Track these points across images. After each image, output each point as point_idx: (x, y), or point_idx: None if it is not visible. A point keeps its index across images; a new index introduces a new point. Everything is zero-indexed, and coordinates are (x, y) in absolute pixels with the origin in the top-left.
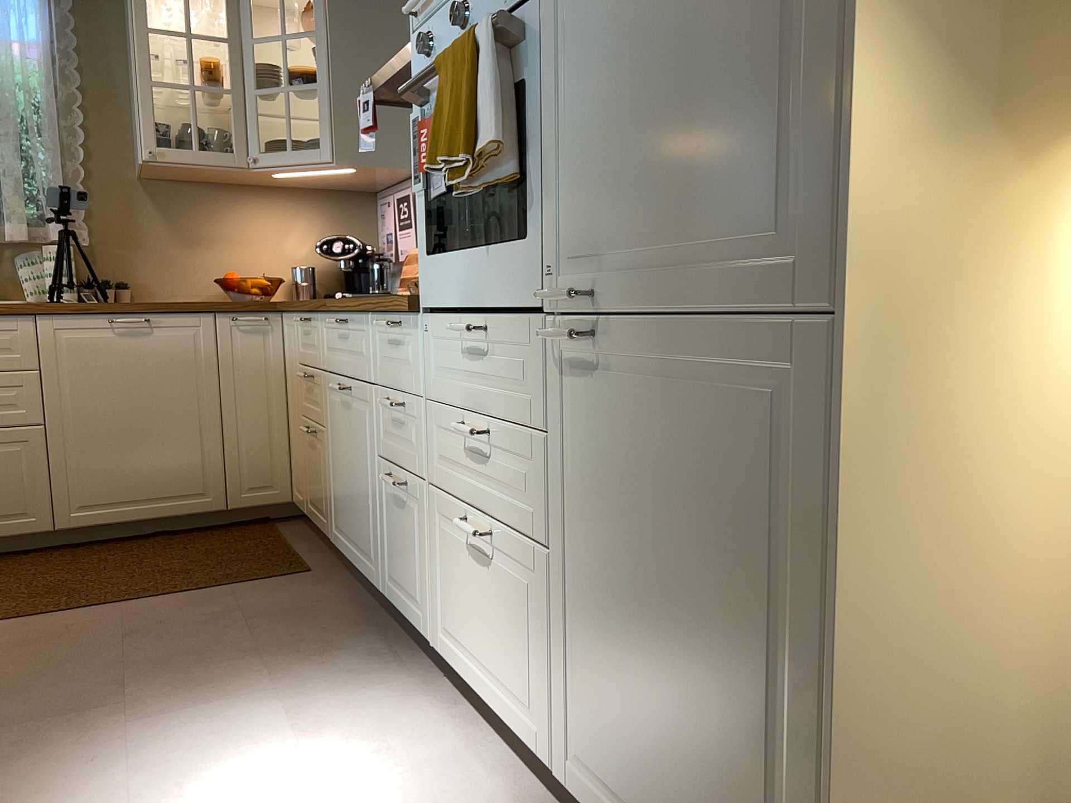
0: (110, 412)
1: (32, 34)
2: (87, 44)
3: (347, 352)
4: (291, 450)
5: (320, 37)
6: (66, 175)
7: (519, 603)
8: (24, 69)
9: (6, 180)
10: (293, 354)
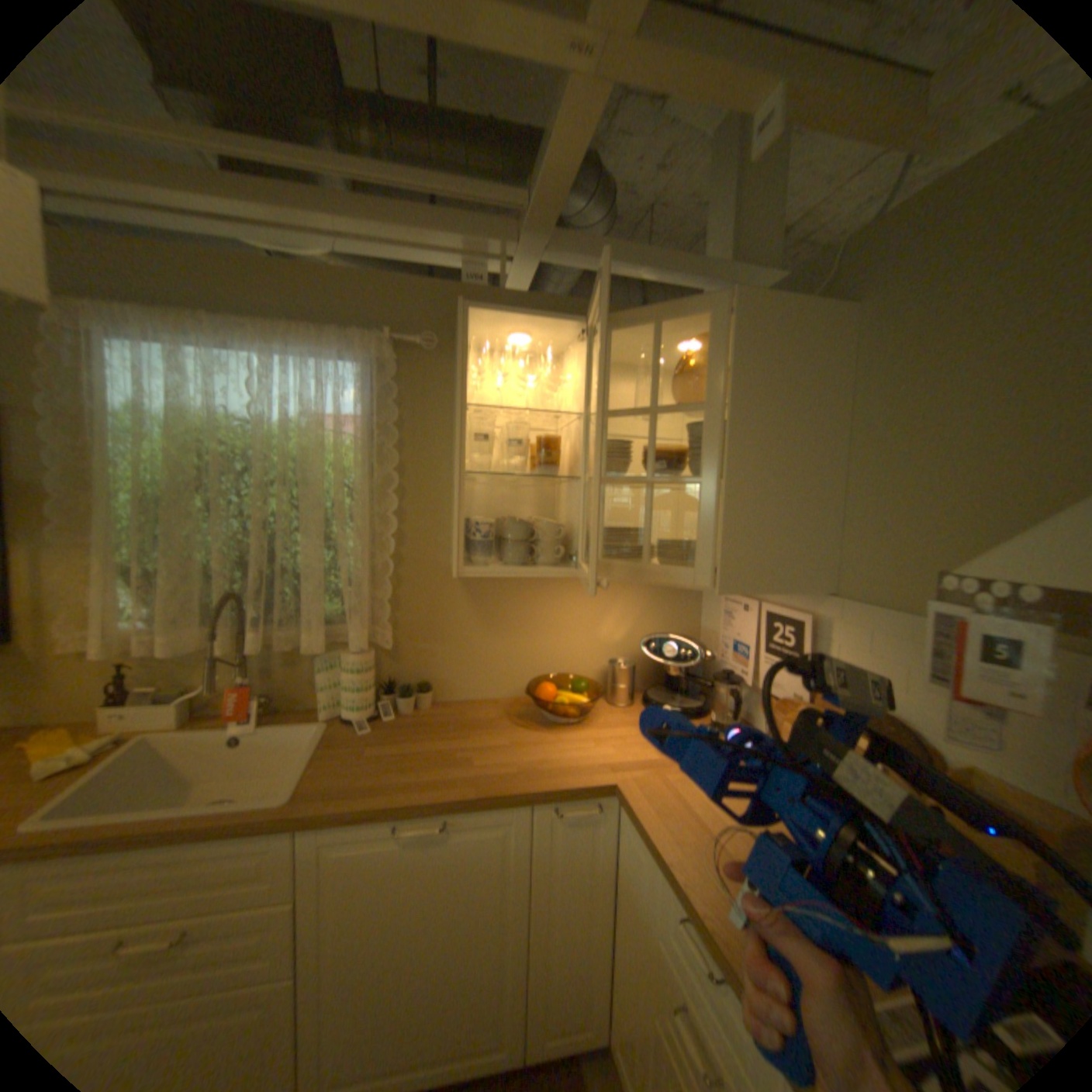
0: (383, 955)
1: (352, 408)
2: (410, 415)
3: None
4: (617, 989)
5: (714, 413)
6: (376, 565)
7: None
8: (339, 451)
9: (308, 583)
10: (646, 902)
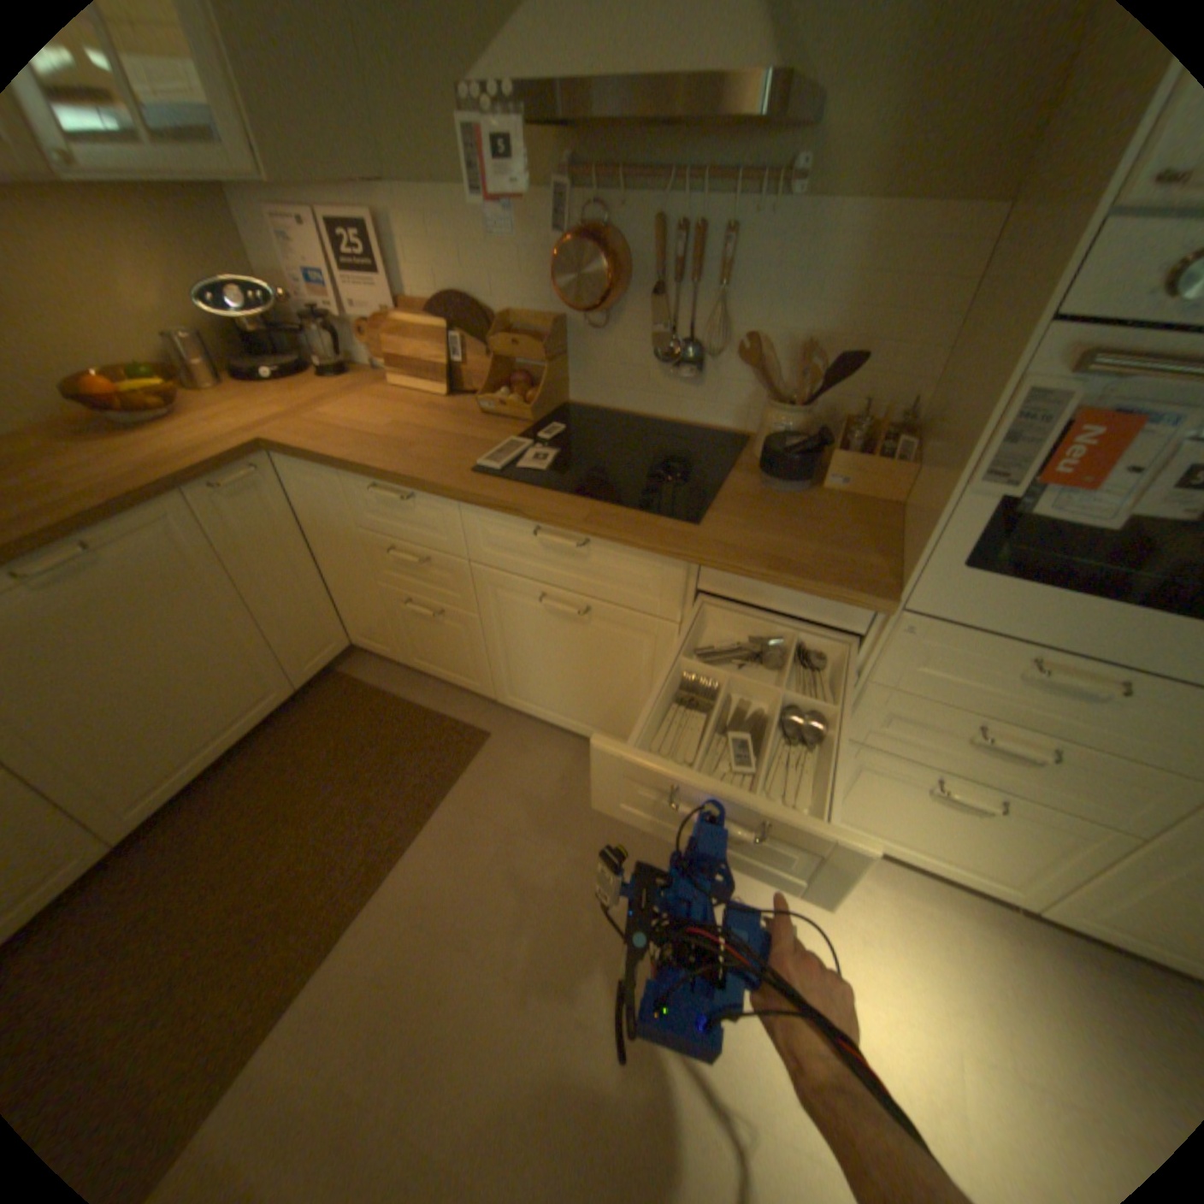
0: (100, 693)
1: None
2: None
3: (577, 571)
4: (337, 602)
5: None
6: None
7: (1036, 841)
8: None
9: None
10: (331, 514)
